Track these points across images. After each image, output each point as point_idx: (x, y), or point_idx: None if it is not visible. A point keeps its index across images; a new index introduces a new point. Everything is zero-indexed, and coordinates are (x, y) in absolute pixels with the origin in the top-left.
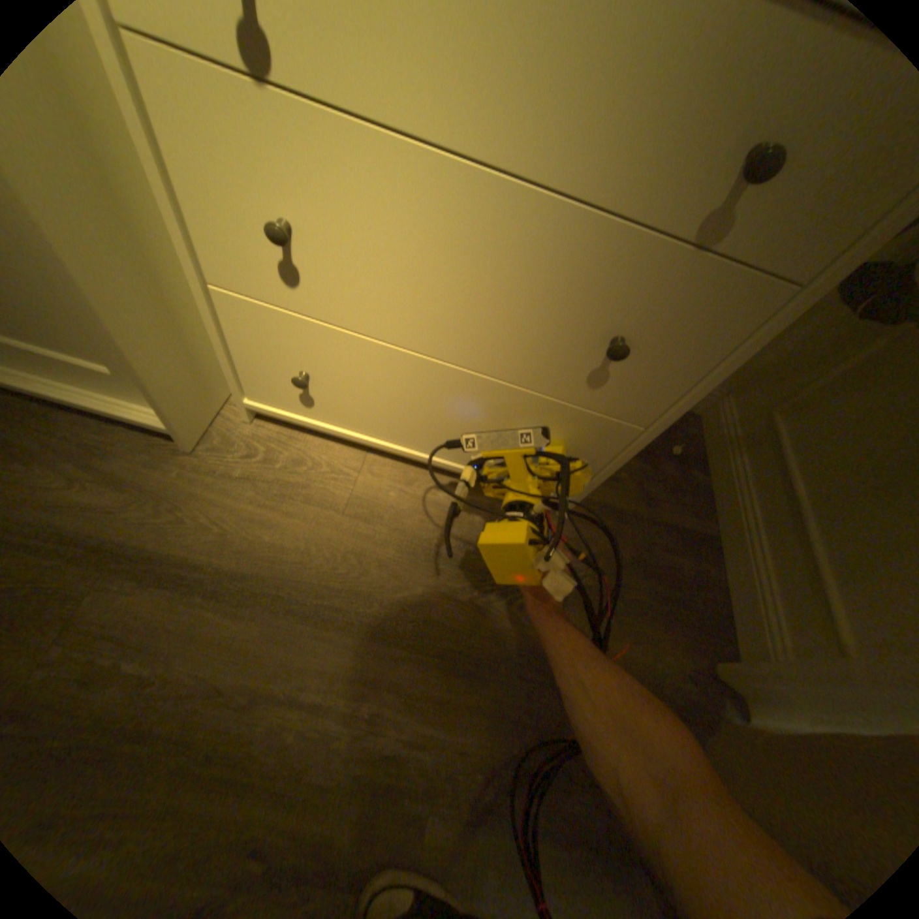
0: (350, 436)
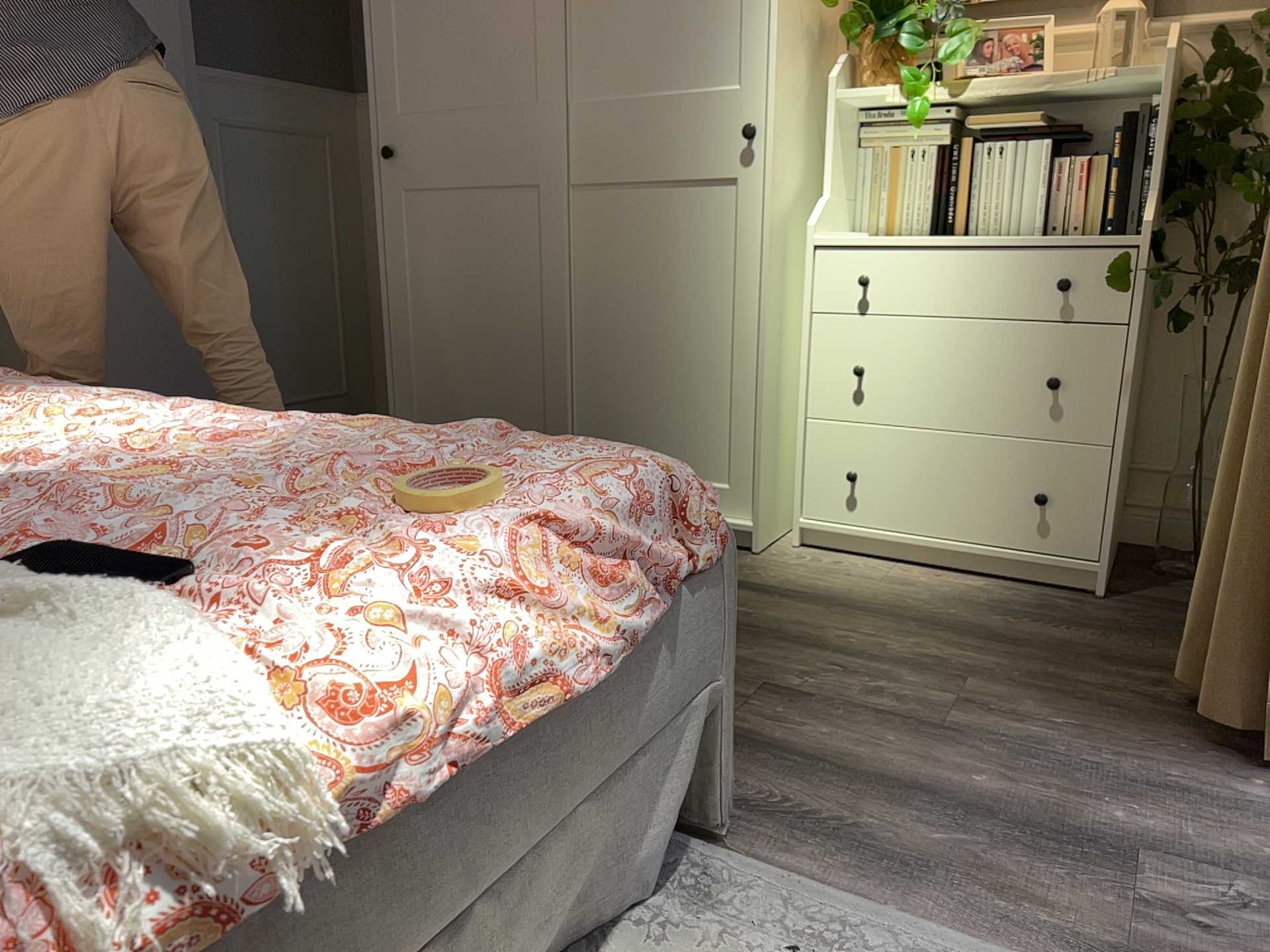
0: (884, 541)
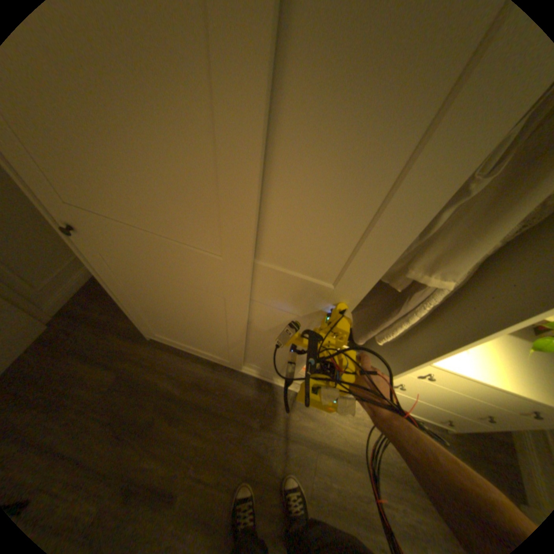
0: None
